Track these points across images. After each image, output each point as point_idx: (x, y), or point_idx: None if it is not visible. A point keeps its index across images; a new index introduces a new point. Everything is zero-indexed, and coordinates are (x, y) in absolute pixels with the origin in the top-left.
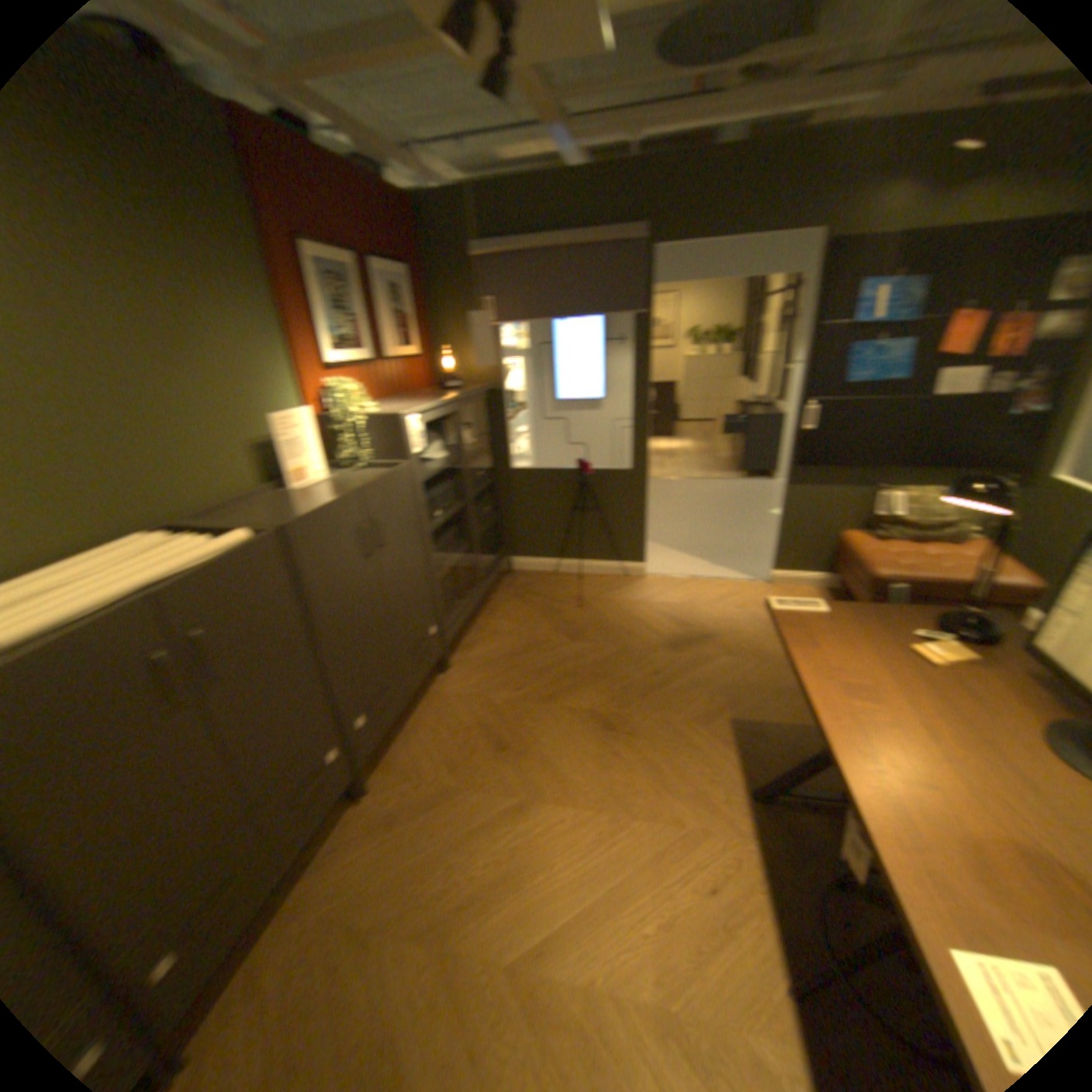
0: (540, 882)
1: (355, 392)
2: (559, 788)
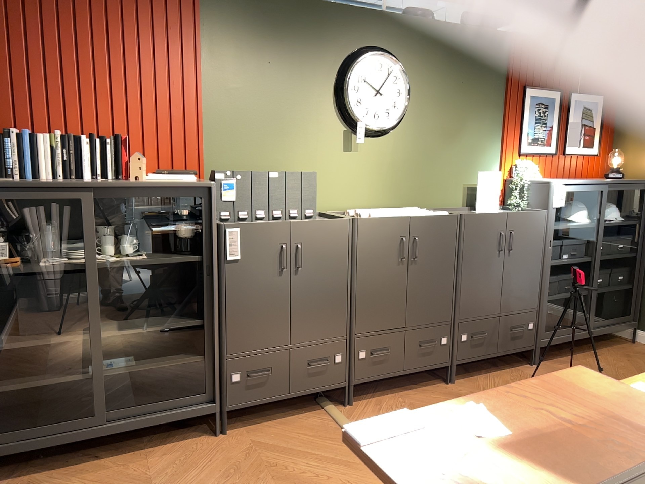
0: None
1: (529, 169)
2: None
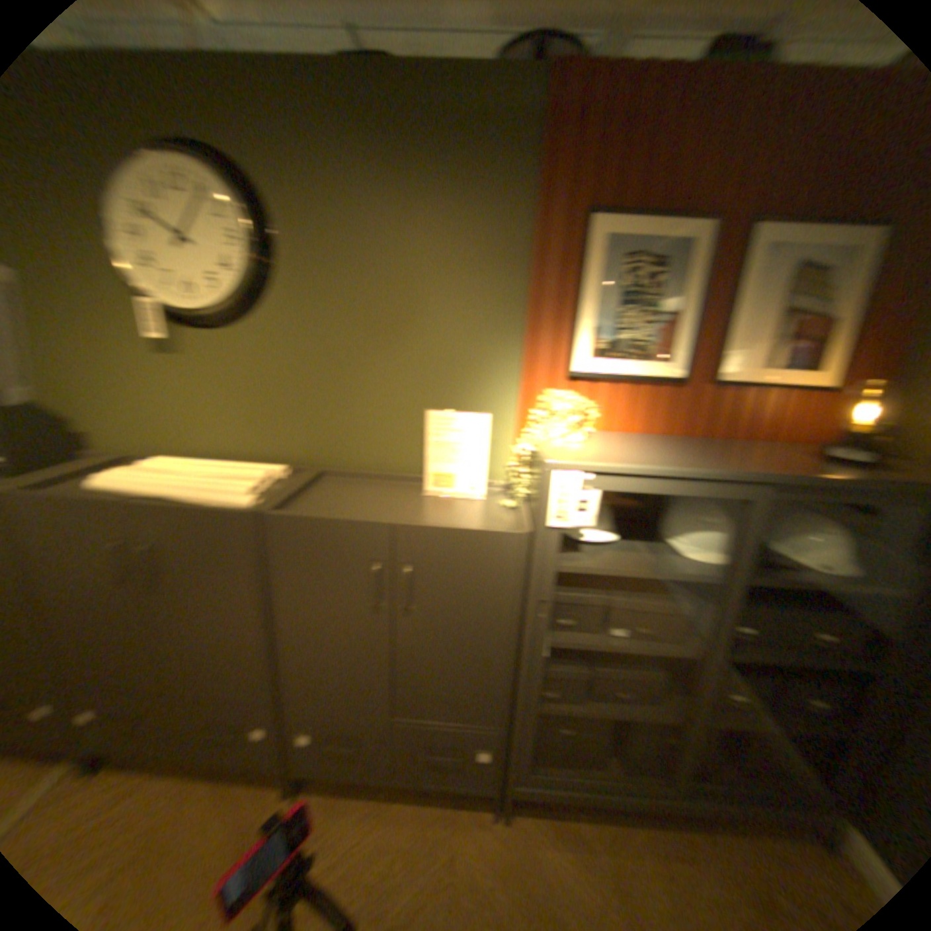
0: None
1: (571, 411)
2: None
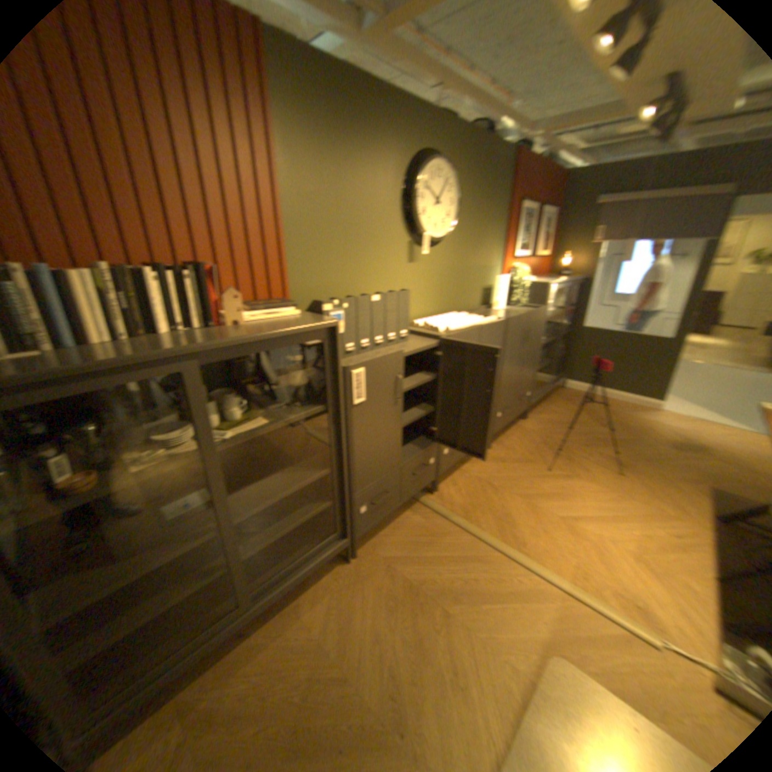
0: (577, 501)
1: (524, 270)
2: (589, 477)
